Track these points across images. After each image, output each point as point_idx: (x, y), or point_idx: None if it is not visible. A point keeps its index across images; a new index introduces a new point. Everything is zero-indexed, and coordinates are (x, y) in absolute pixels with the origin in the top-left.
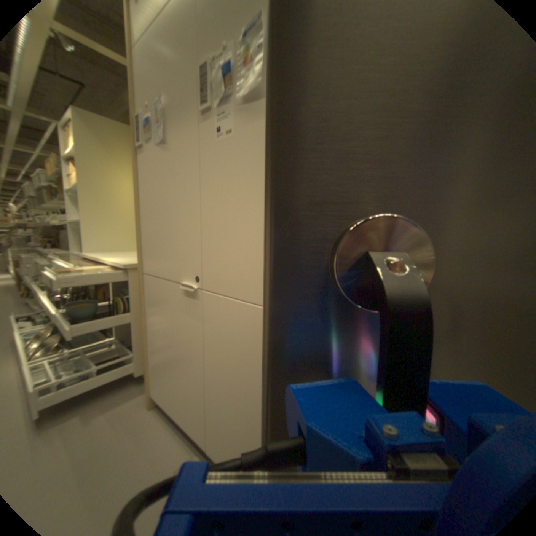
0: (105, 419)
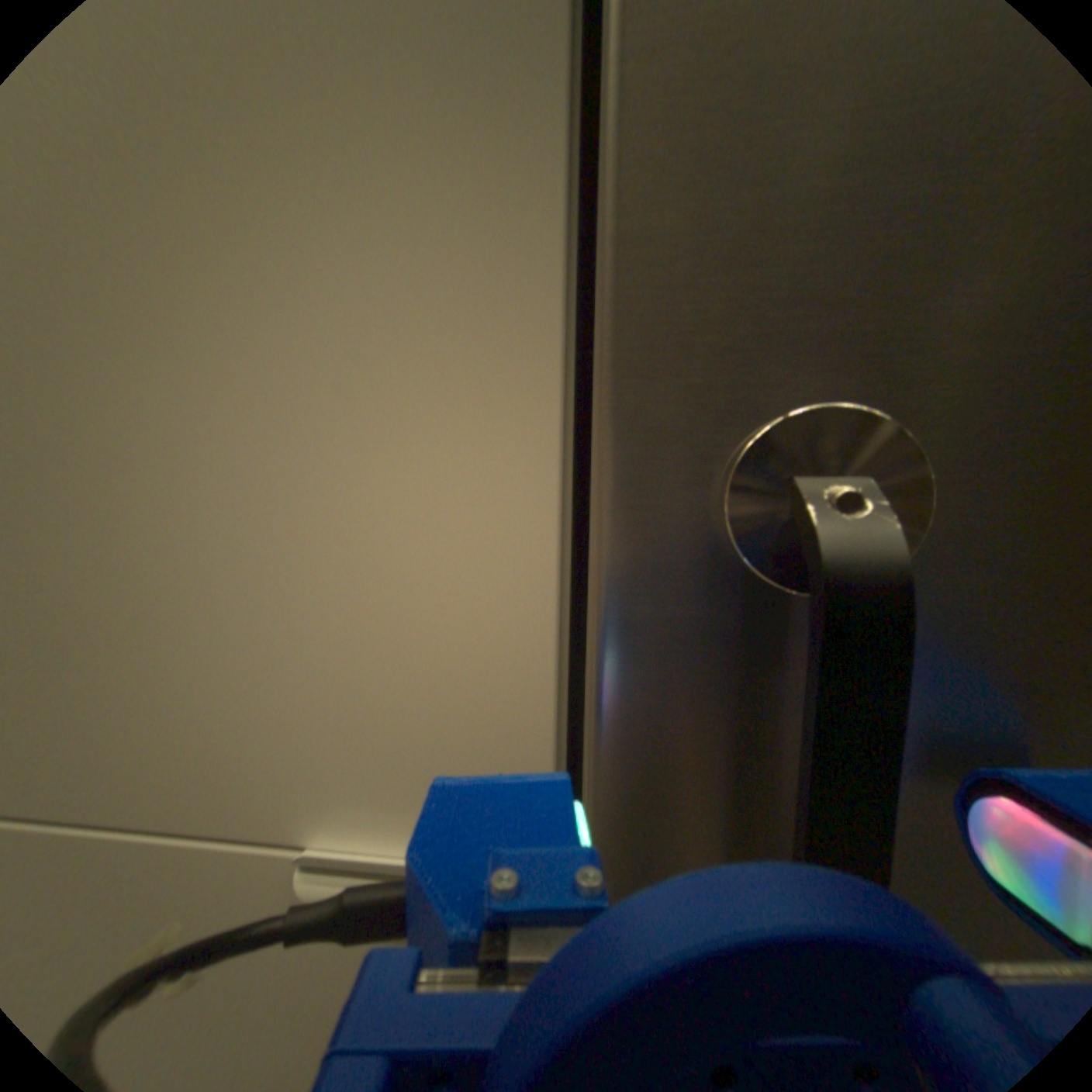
0: None
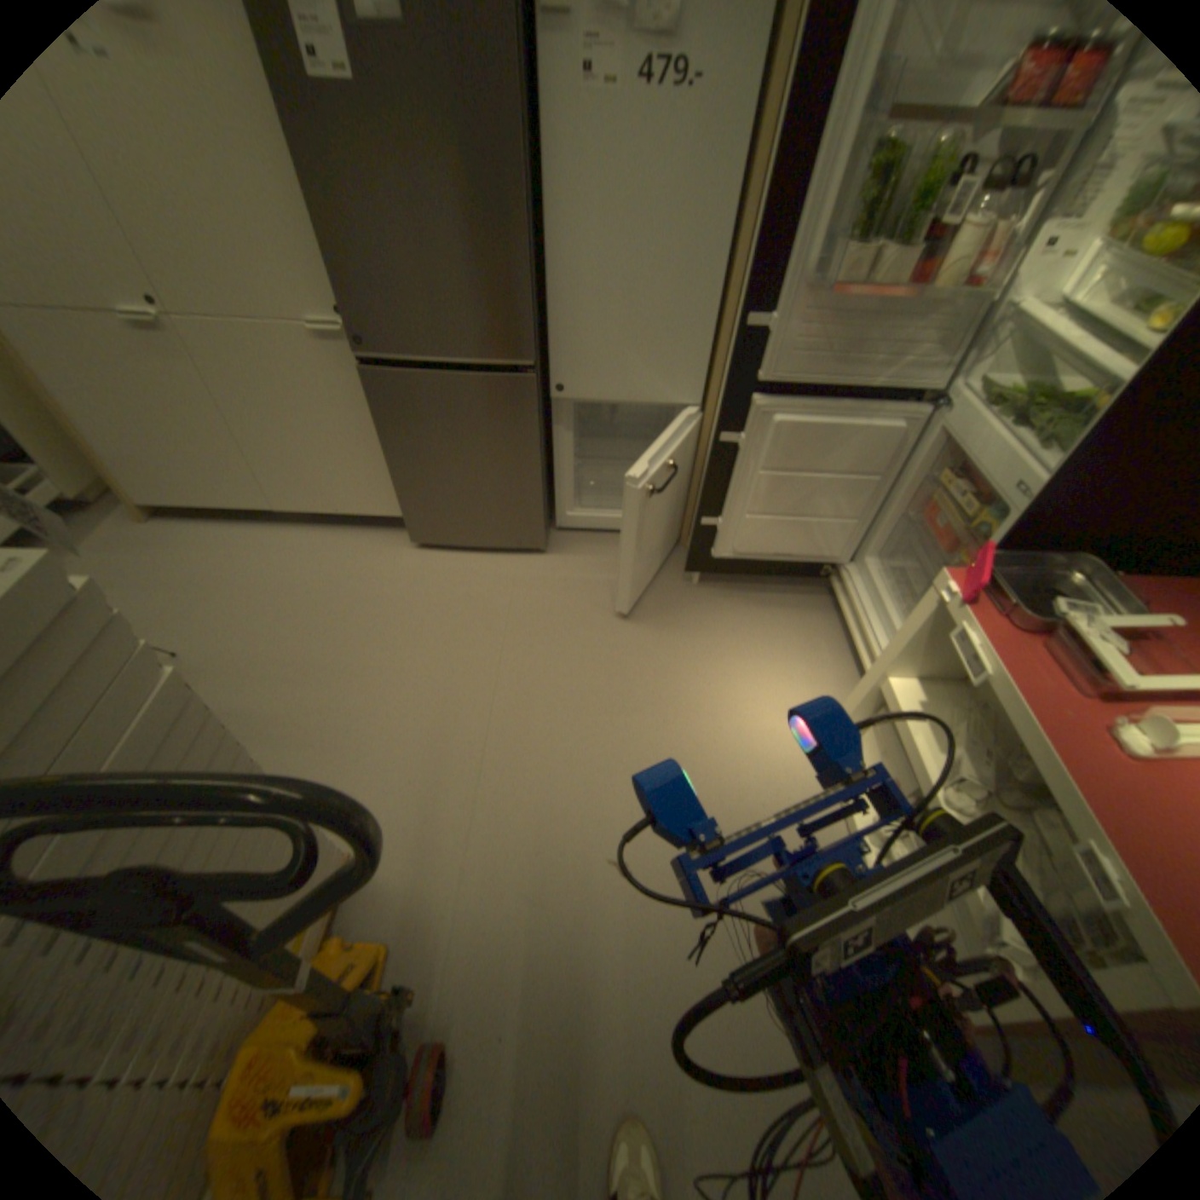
0: (87, 553)
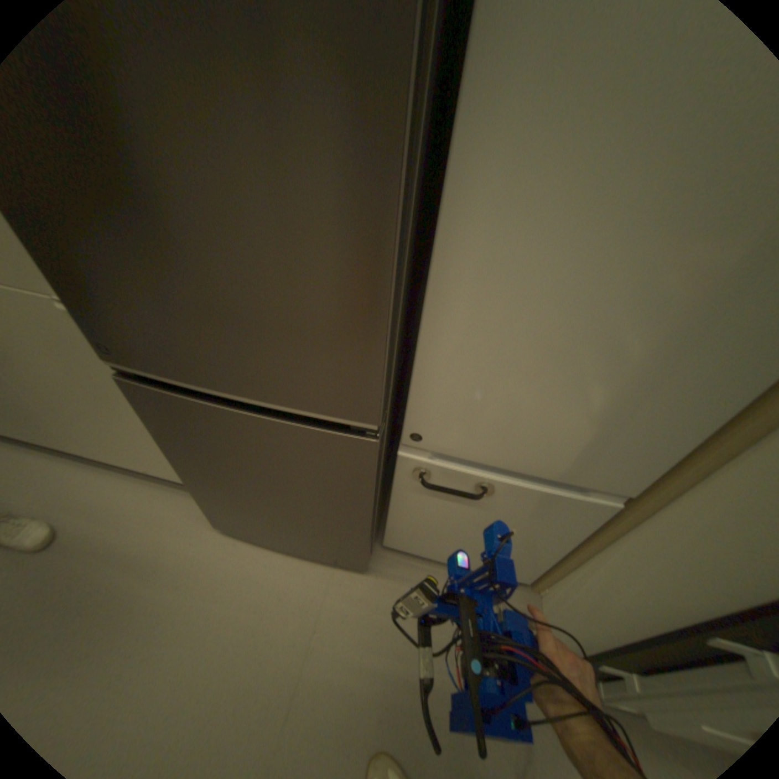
0: None
